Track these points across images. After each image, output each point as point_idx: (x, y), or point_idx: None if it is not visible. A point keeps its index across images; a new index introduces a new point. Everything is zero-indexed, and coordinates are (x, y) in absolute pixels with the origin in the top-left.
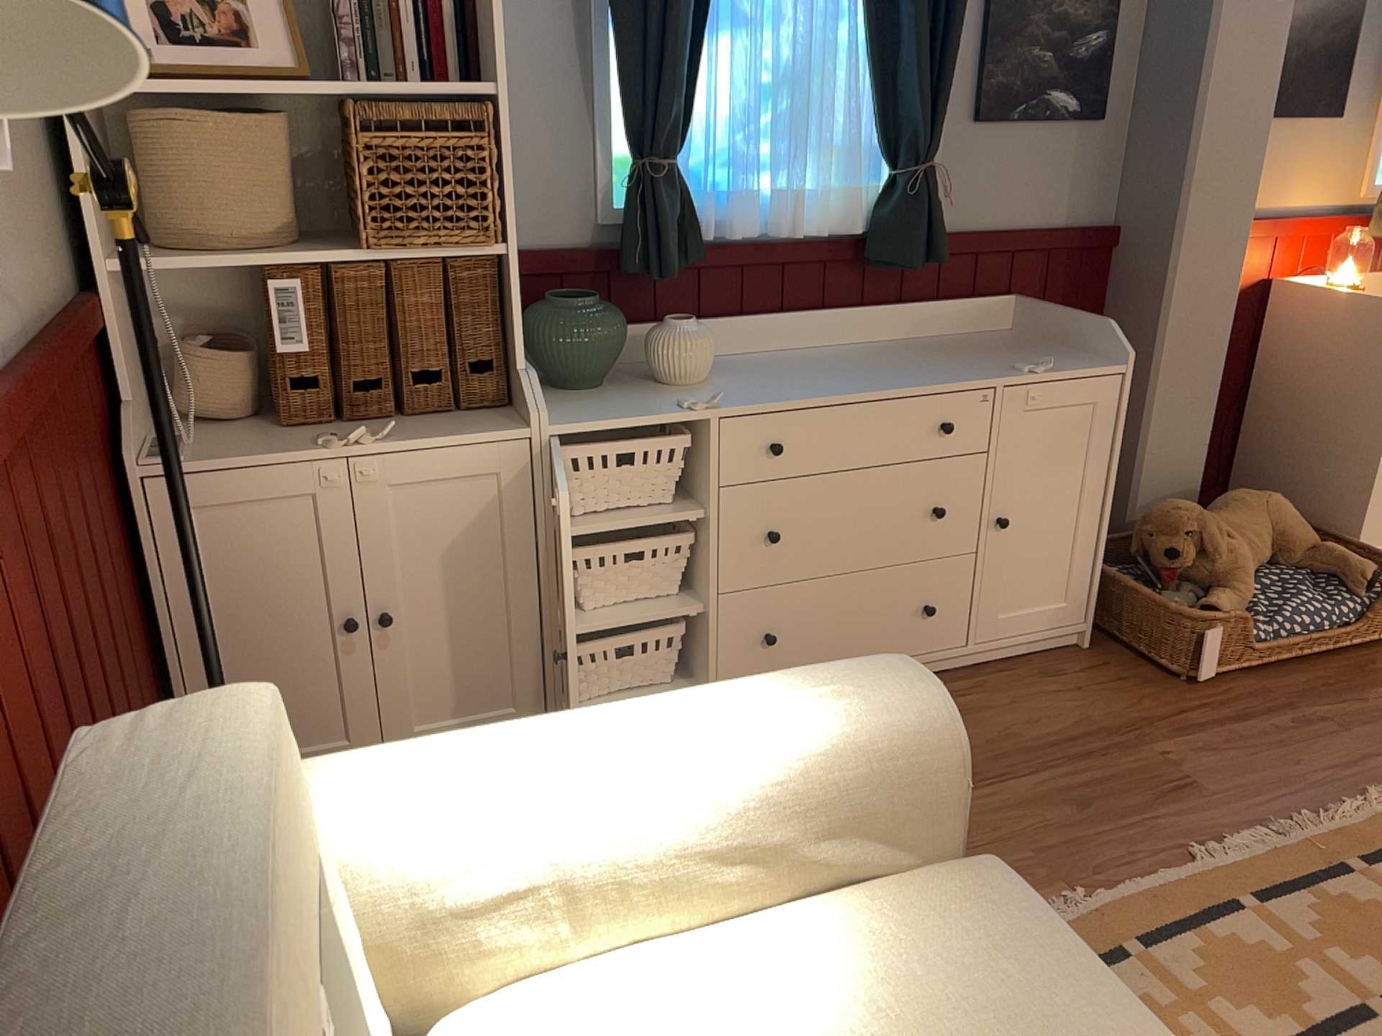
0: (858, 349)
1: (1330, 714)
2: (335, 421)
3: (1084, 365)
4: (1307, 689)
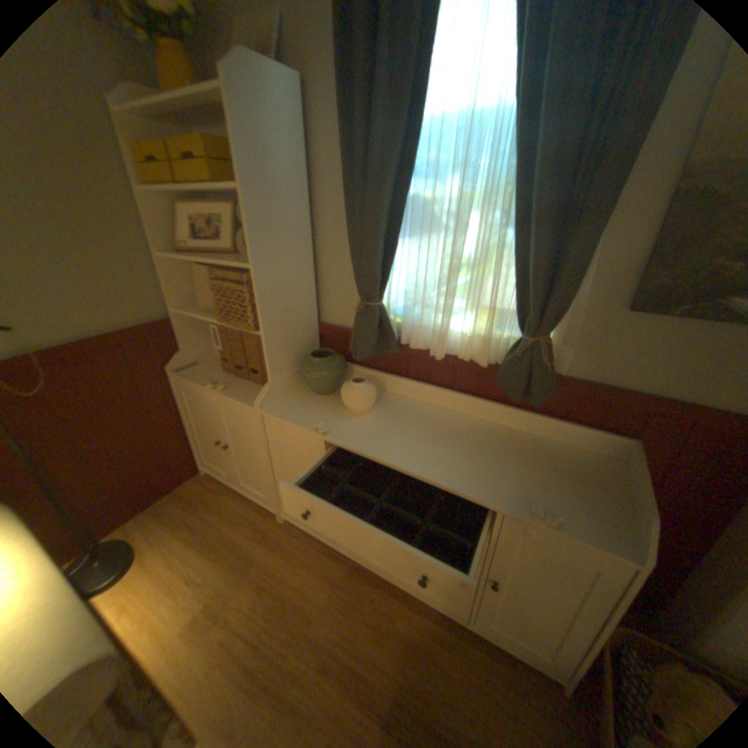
0: (481, 427)
1: None
2: (233, 374)
3: (604, 538)
4: None
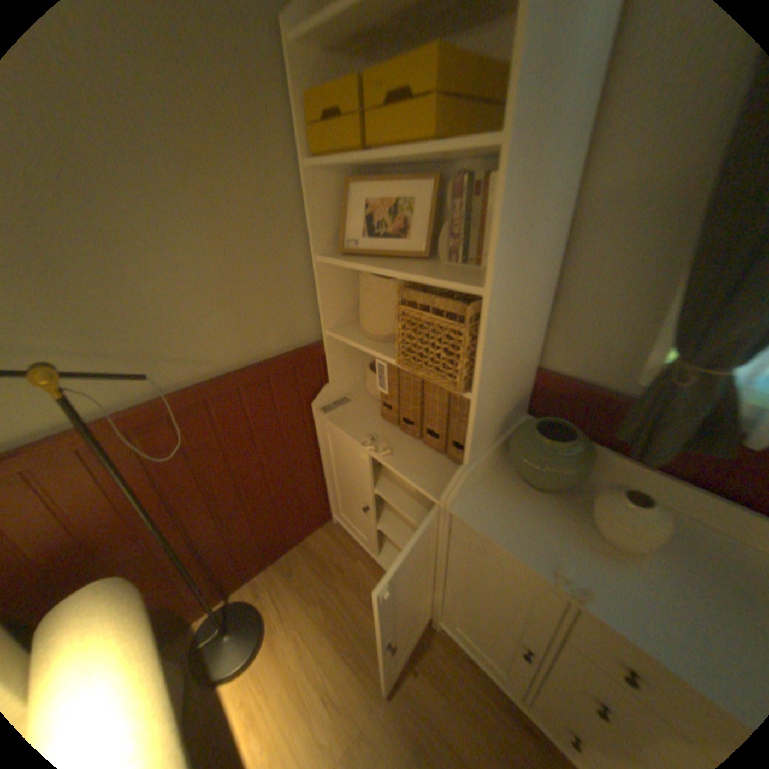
0: None
1: None
2: (399, 425)
3: None
4: None
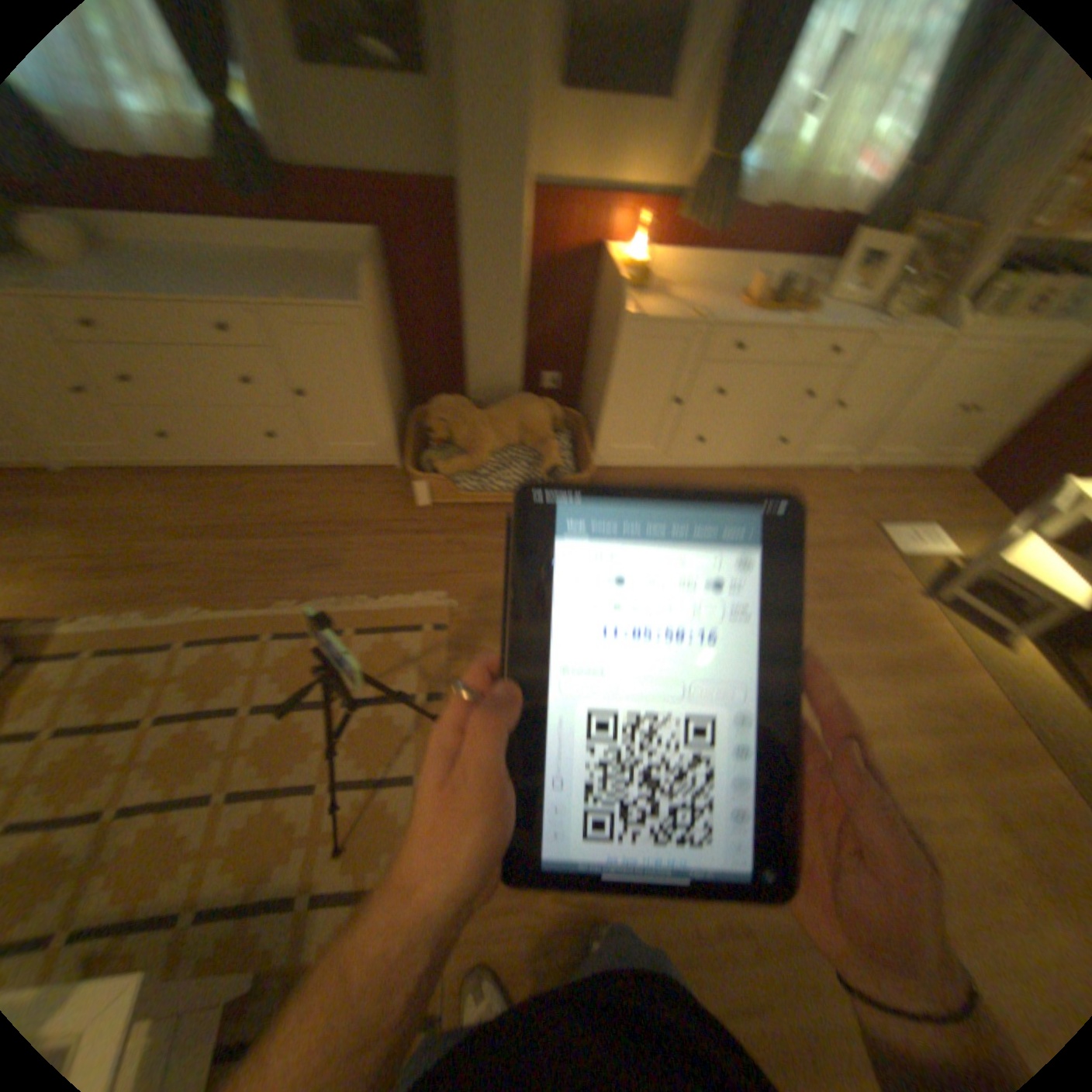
0: (242, 256)
1: (471, 543)
2: None
3: (341, 298)
4: (482, 525)
